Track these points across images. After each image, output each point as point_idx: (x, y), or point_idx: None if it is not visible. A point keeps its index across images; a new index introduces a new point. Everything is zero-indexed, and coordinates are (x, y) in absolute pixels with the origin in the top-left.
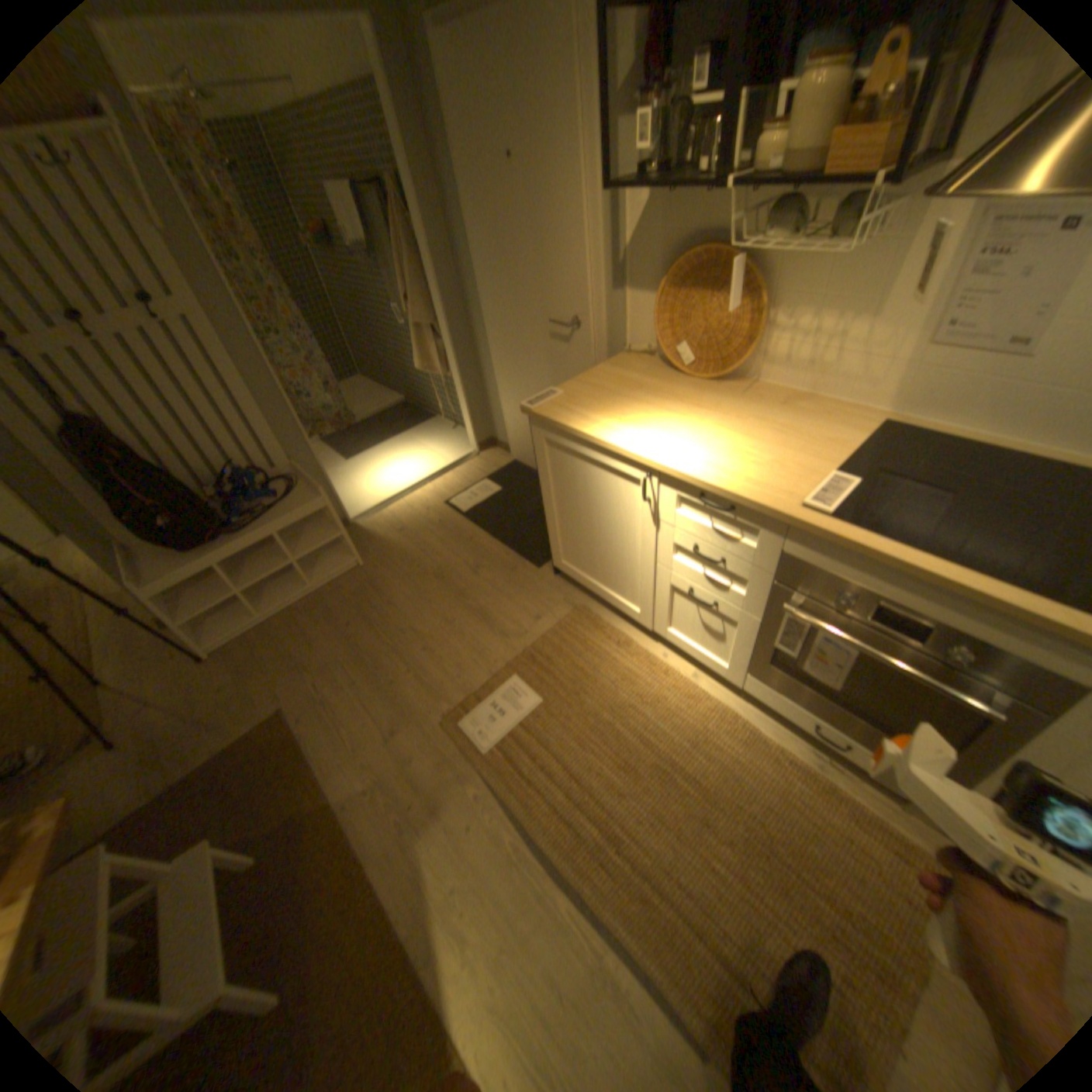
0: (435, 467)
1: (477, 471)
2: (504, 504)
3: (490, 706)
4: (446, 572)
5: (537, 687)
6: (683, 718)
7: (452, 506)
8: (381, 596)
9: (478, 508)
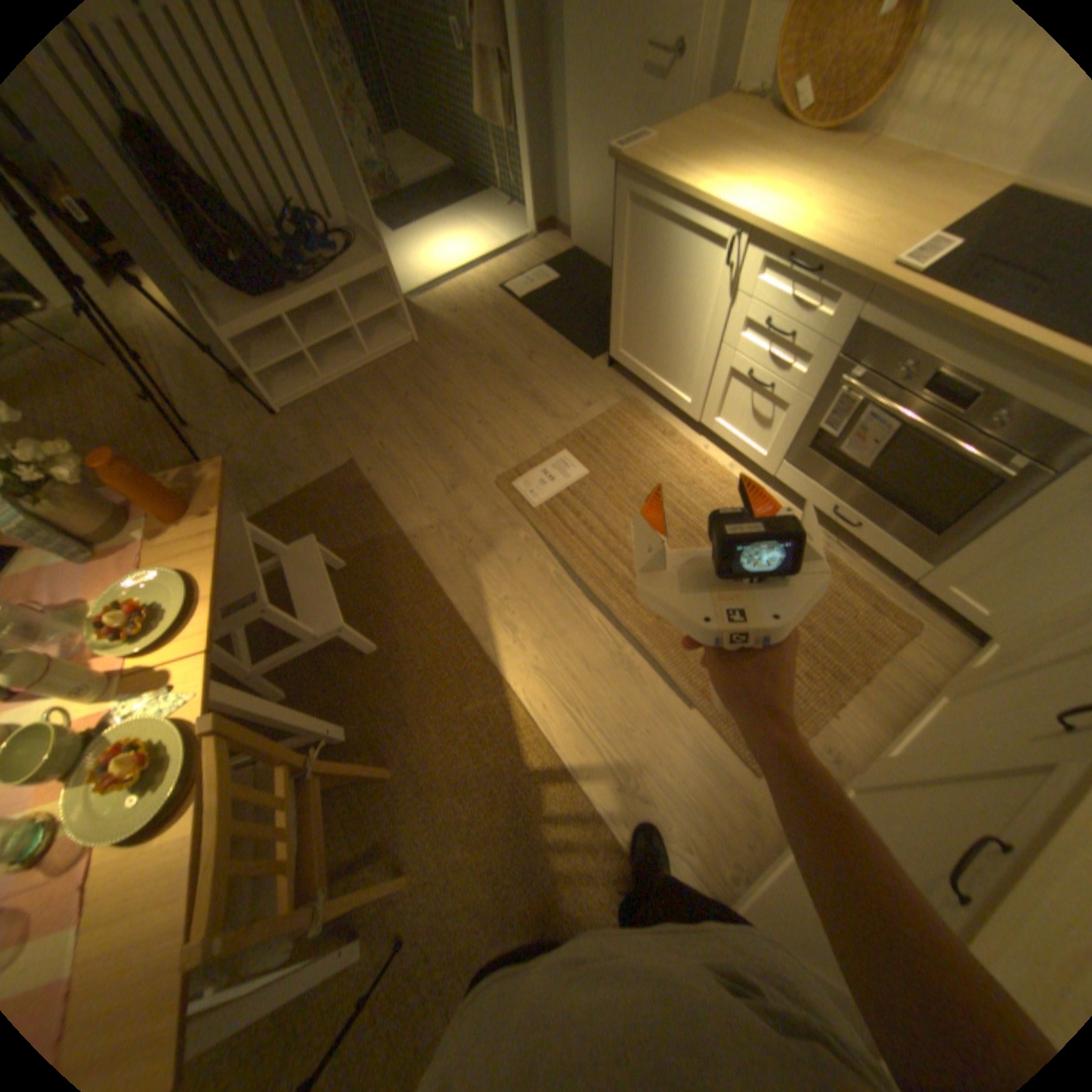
0: (490, 246)
1: (535, 255)
2: (562, 293)
3: (542, 472)
4: (502, 355)
5: (585, 461)
6: (714, 496)
7: (508, 290)
8: (438, 371)
9: (534, 295)
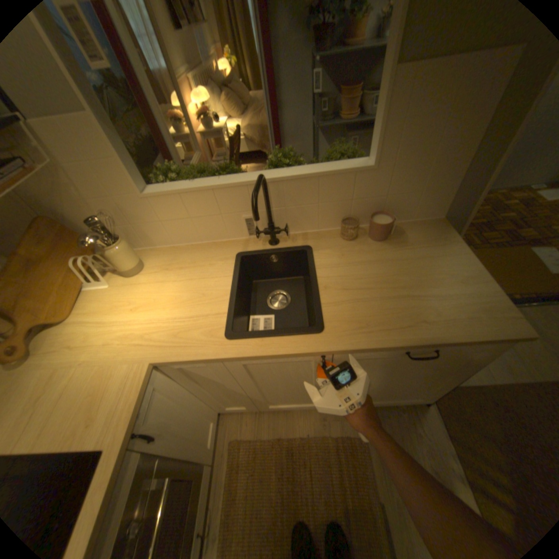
0: None
1: None
2: None
3: None
4: None
5: None
6: None
7: None
8: None
9: None
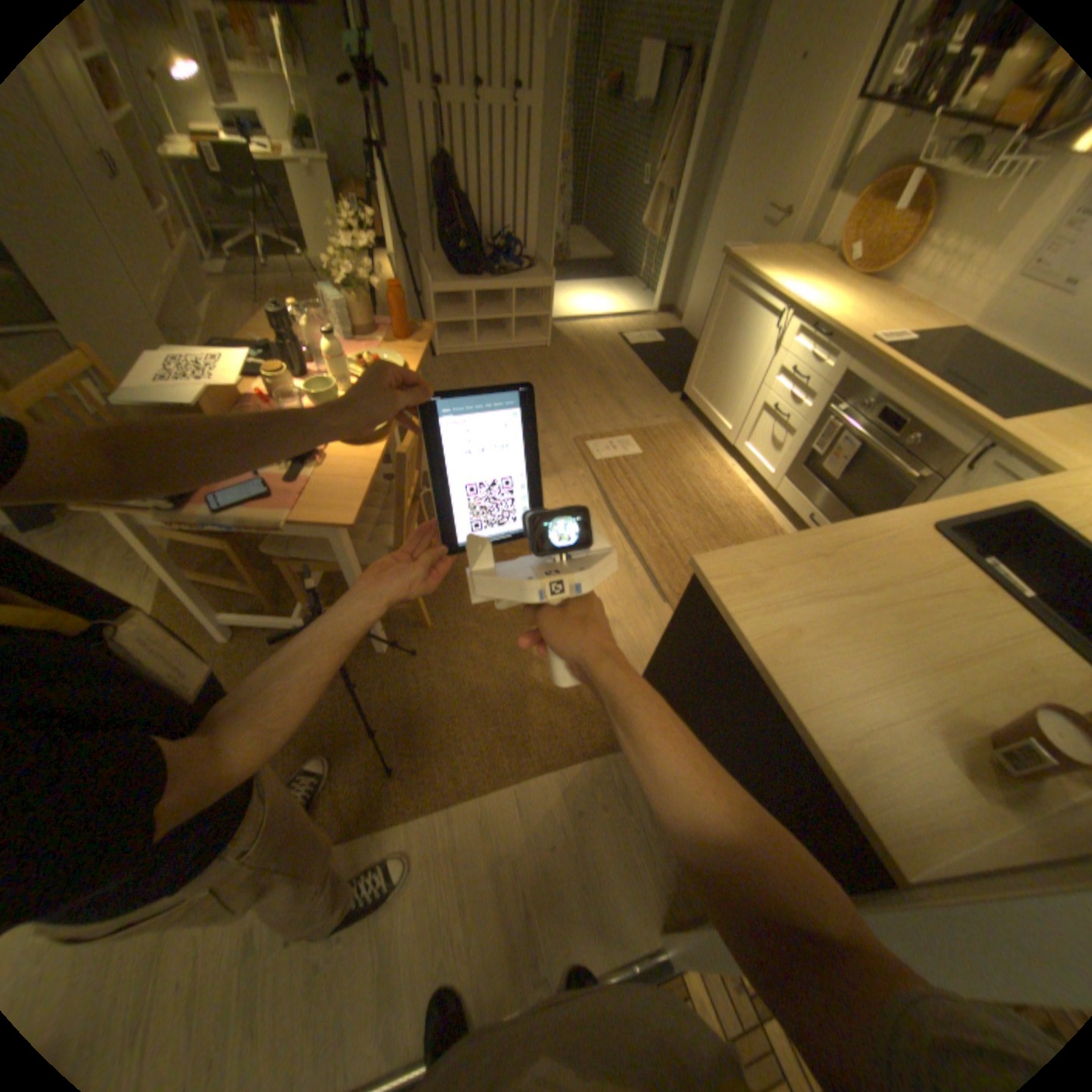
0: (619, 310)
1: (650, 325)
2: (661, 351)
3: (607, 443)
4: (604, 373)
5: (641, 447)
6: (726, 494)
7: (623, 338)
8: (556, 368)
9: (641, 346)
